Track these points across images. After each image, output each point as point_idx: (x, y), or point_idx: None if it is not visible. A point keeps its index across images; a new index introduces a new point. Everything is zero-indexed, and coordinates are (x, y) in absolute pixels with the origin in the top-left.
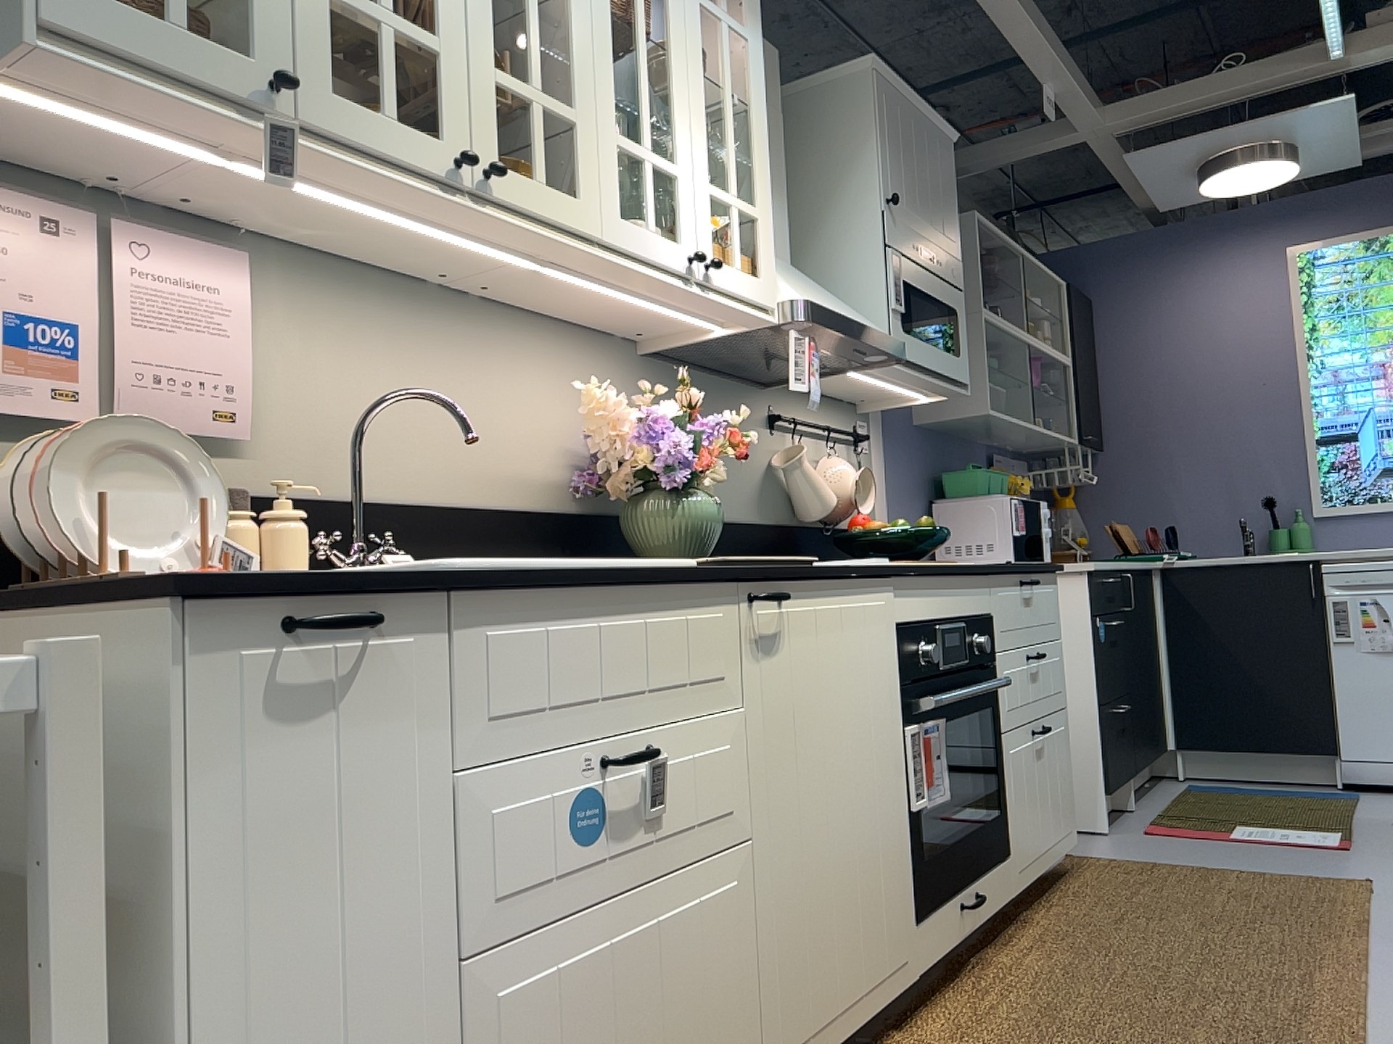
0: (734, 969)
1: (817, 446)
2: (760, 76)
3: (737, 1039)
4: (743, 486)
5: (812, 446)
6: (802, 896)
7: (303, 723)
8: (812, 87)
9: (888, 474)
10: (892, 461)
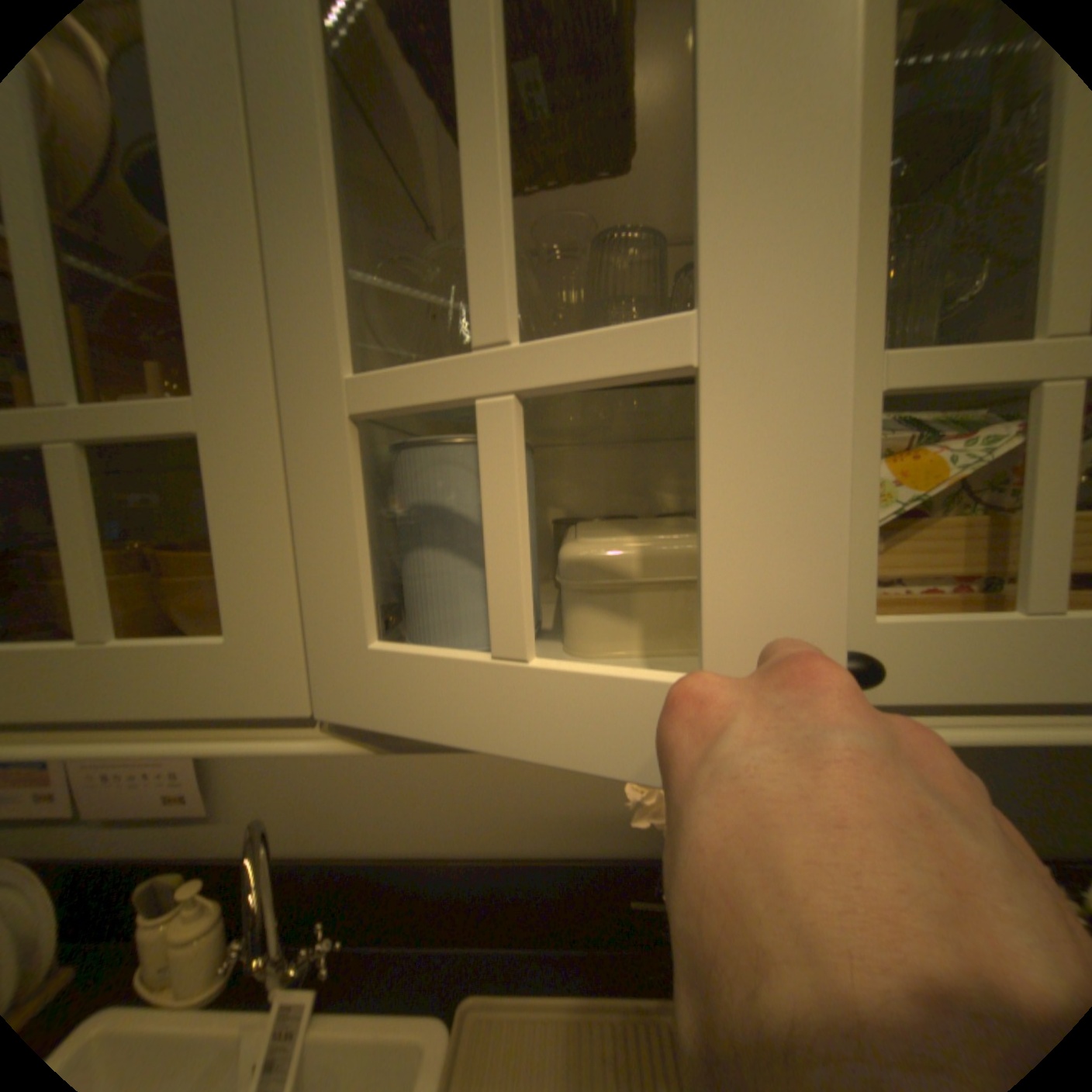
0: None
1: None
2: None
3: None
4: None
5: None
6: None
7: None
8: None
9: None
10: None
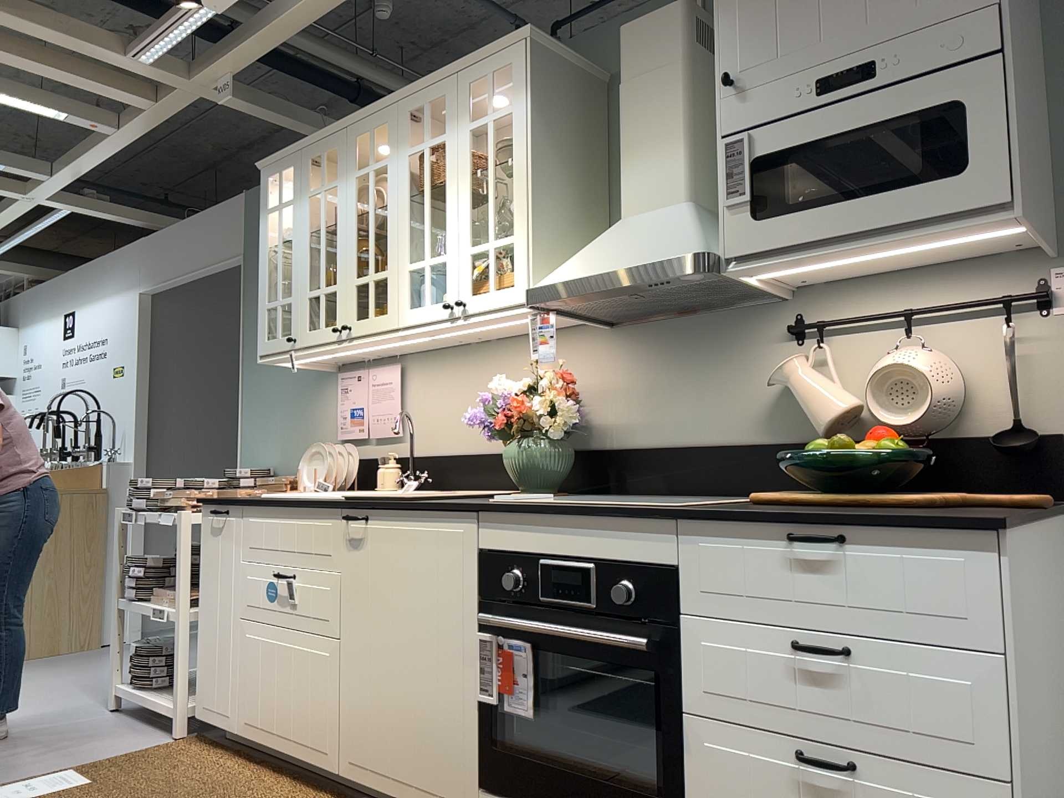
0: (324, 693)
1: (898, 338)
2: (520, 129)
3: (323, 727)
4: (733, 409)
5: (884, 340)
6: (366, 688)
7: (217, 536)
8: None
9: None
10: None
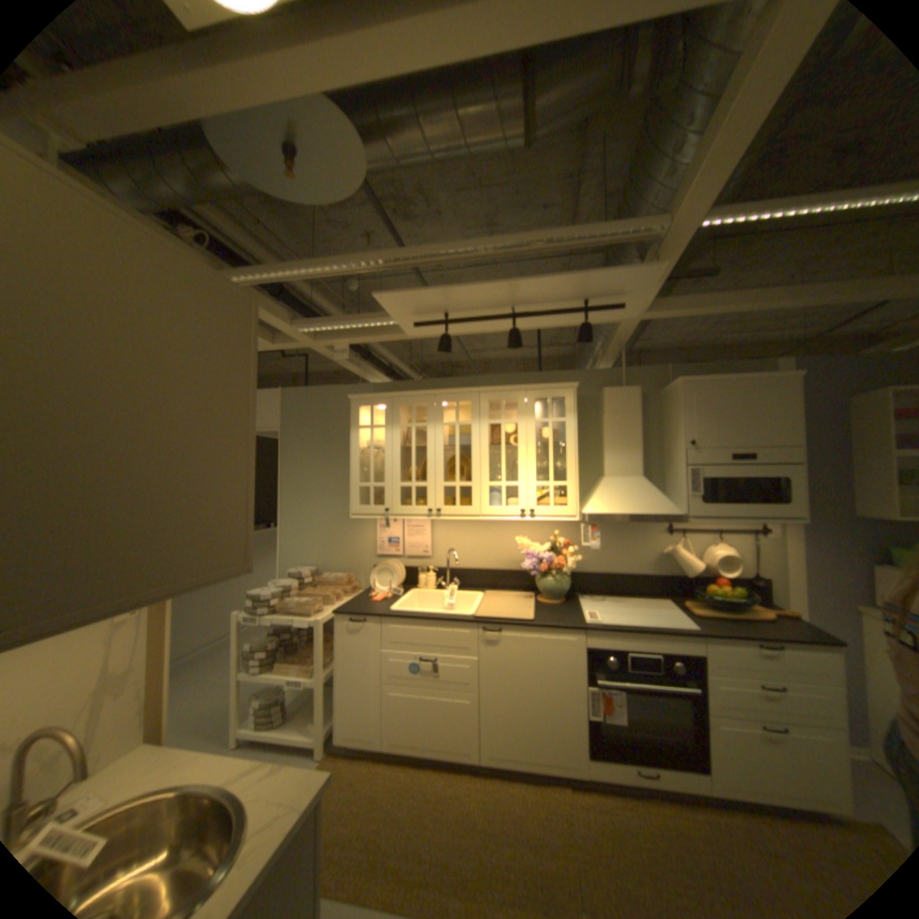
0: (467, 724)
1: (713, 539)
2: (572, 432)
3: (467, 742)
4: (640, 560)
5: (707, 539)
6: (504, 719)
7: (354, 635)
8: (670, 388)
9: (806, 549)
10: (812, 541)
